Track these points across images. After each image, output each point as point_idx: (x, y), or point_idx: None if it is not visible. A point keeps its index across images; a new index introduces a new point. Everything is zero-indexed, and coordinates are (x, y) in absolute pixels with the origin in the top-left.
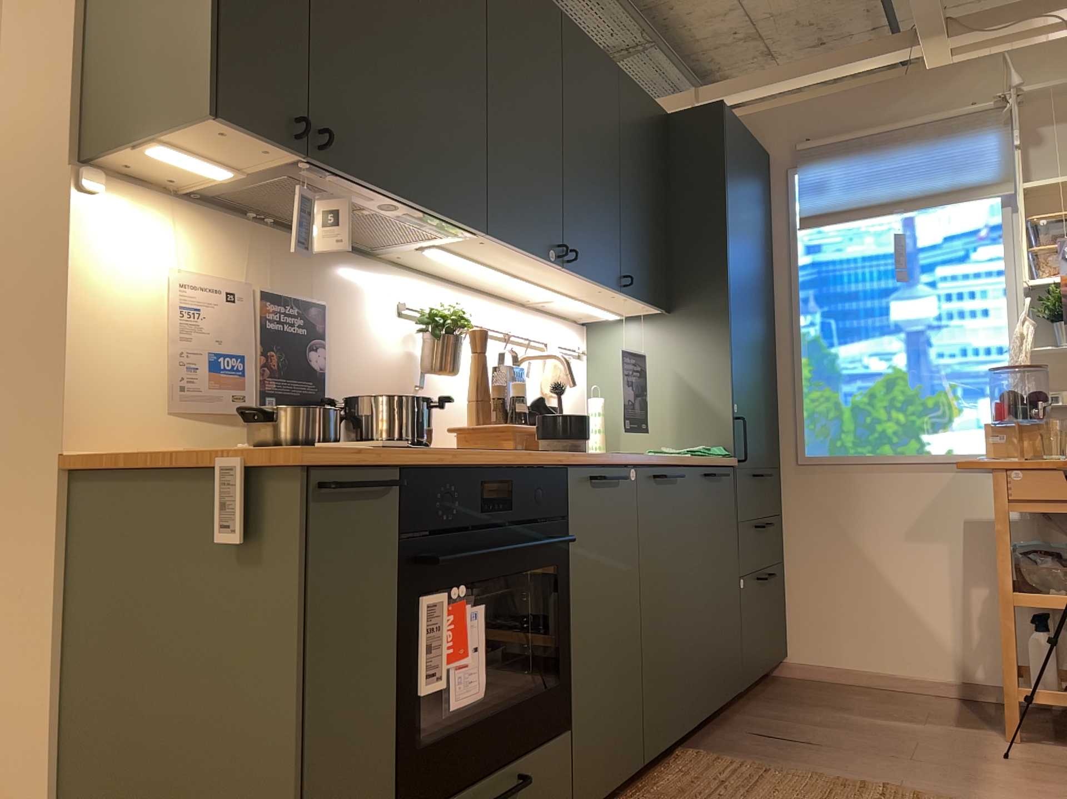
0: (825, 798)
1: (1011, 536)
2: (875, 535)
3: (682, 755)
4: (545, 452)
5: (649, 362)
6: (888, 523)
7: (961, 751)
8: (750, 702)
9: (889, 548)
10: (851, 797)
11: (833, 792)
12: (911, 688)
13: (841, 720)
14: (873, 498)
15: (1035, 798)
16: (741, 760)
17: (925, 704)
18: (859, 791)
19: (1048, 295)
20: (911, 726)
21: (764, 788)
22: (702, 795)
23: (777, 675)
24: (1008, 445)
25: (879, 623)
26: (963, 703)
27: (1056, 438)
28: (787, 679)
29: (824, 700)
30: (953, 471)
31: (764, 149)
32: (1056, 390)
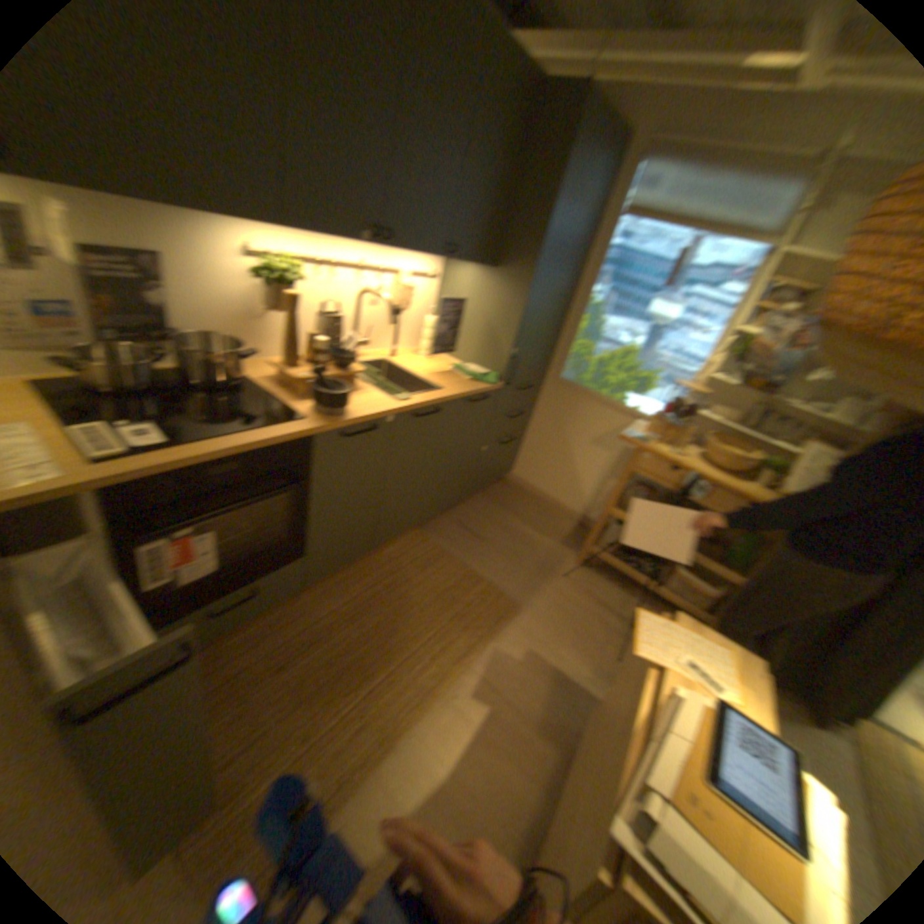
0: (452, 587)
1: (624, 484)
2: (574, 435)
3: (406, 534)
4: (297, 421)
5: (470, 300)
6: (584, 432)
7: (545, 566)
8: (472, 496)
9: (578, 444)
10: (465, 589)
11: (459, 583)
12: (557, 509)
13: (506, 525)
14: (583, 416)
15: (552, 612)
16: (433, 545)
17: (556, 522)
18: (472, 586)
19: (749, 339)
20: (536, 539)
21: (428, 571)
22: (395, 568)
23: (501, 478)
24: (658, 430)
25: (557, 476)
26: (574, 527)
27: (683, 441)
28: (504, 482)
29: (509, 505)
30: (631, 420)
31: (629, 126)
32: (712, 402)
